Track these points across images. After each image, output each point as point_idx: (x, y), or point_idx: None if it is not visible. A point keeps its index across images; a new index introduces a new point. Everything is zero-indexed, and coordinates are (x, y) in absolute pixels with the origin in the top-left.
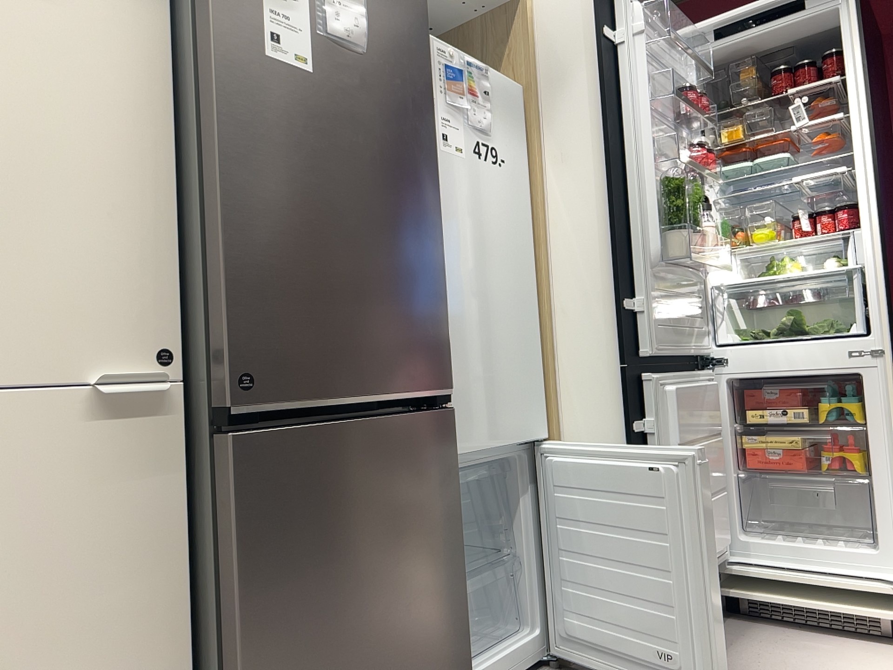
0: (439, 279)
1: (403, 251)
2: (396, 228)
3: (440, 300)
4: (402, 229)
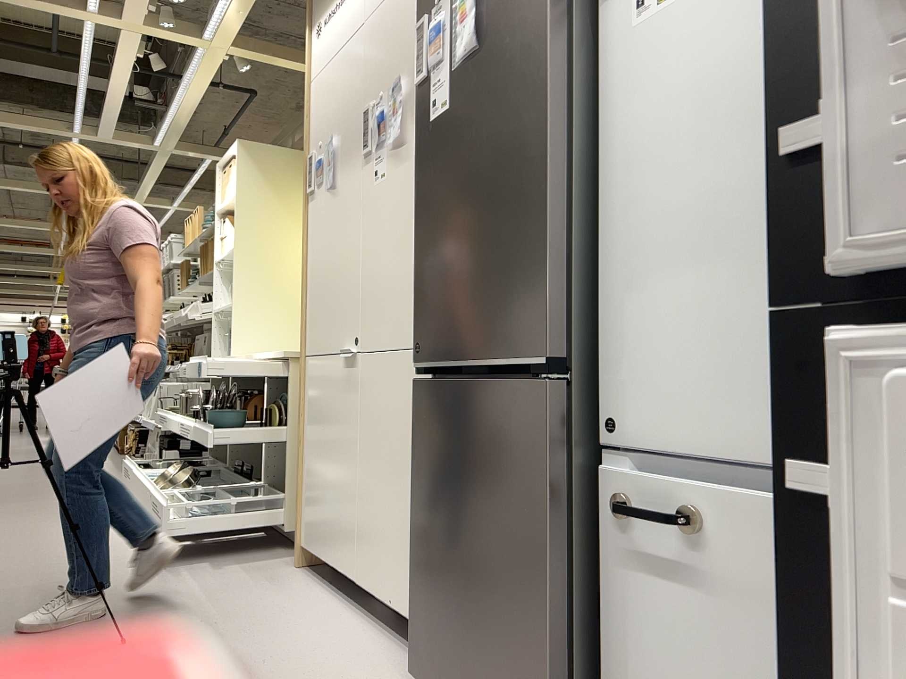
0: (541, 231)
1: (503, 218)
2: (498, 198)
3: (541, 256)
4: (503, 195)
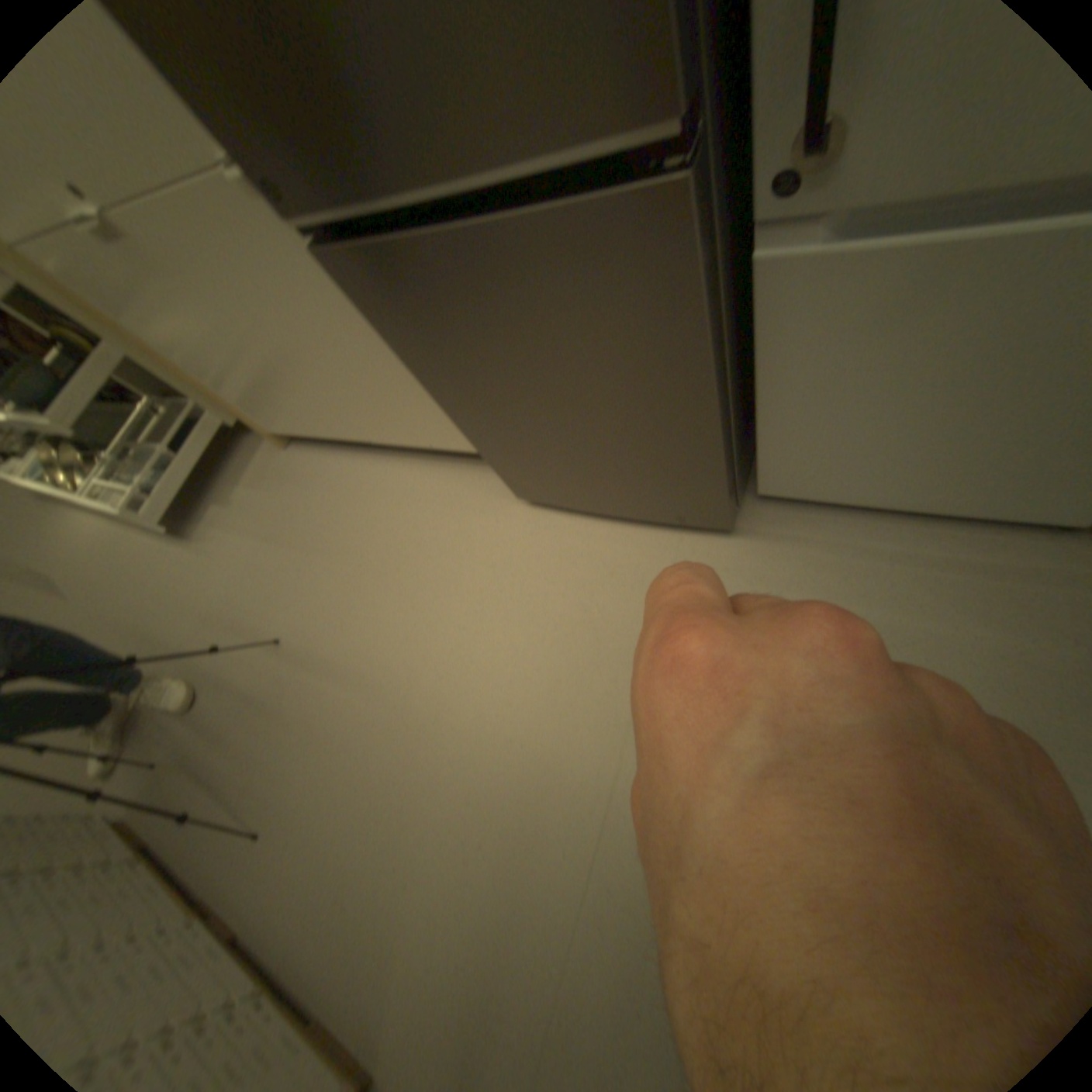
0: None
1: None
2: None
3: None
4: None
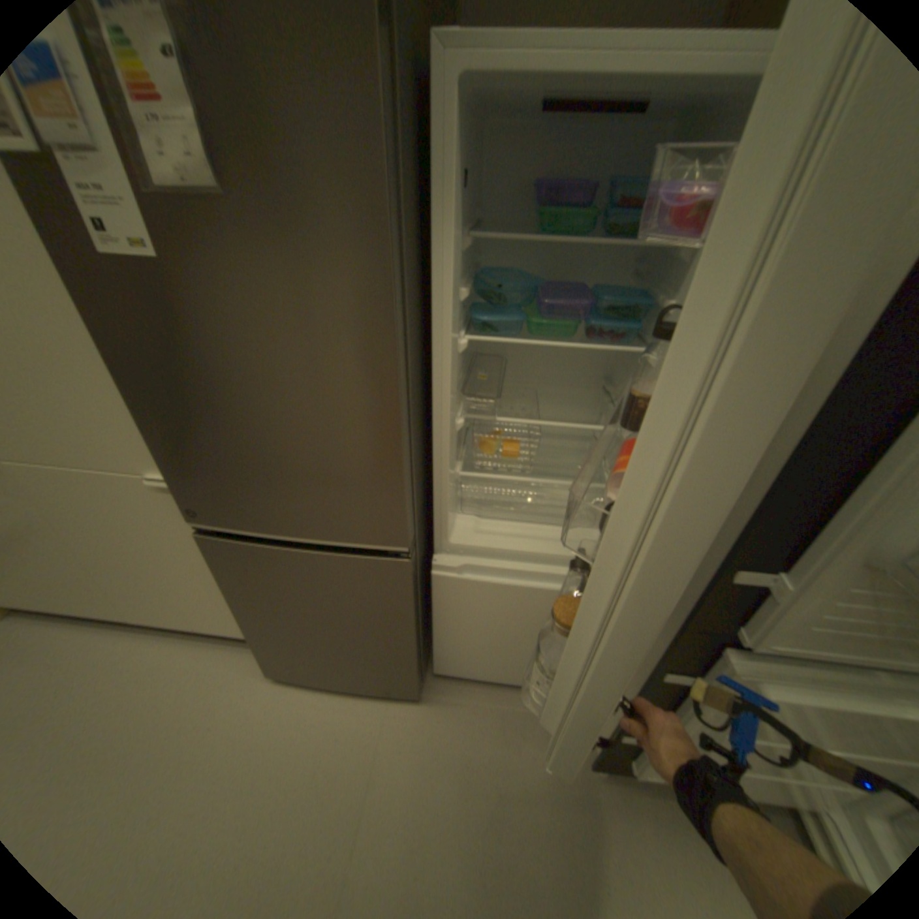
0: (390, 460)
1: (329, 436)
2: (316, 414)
3: (391, 479)
4: (325, 414)
